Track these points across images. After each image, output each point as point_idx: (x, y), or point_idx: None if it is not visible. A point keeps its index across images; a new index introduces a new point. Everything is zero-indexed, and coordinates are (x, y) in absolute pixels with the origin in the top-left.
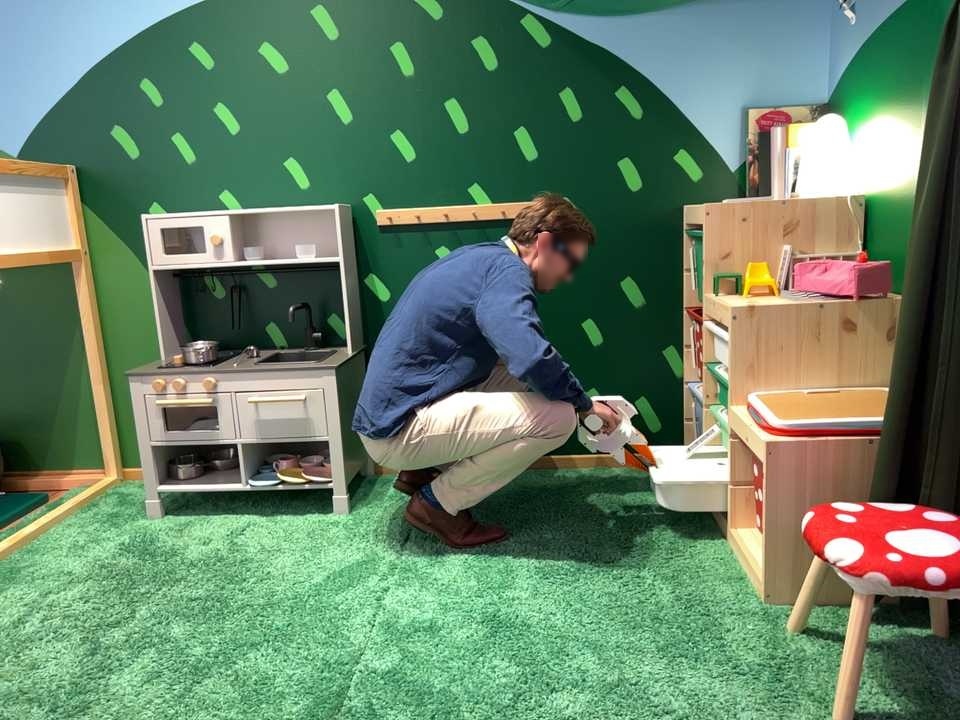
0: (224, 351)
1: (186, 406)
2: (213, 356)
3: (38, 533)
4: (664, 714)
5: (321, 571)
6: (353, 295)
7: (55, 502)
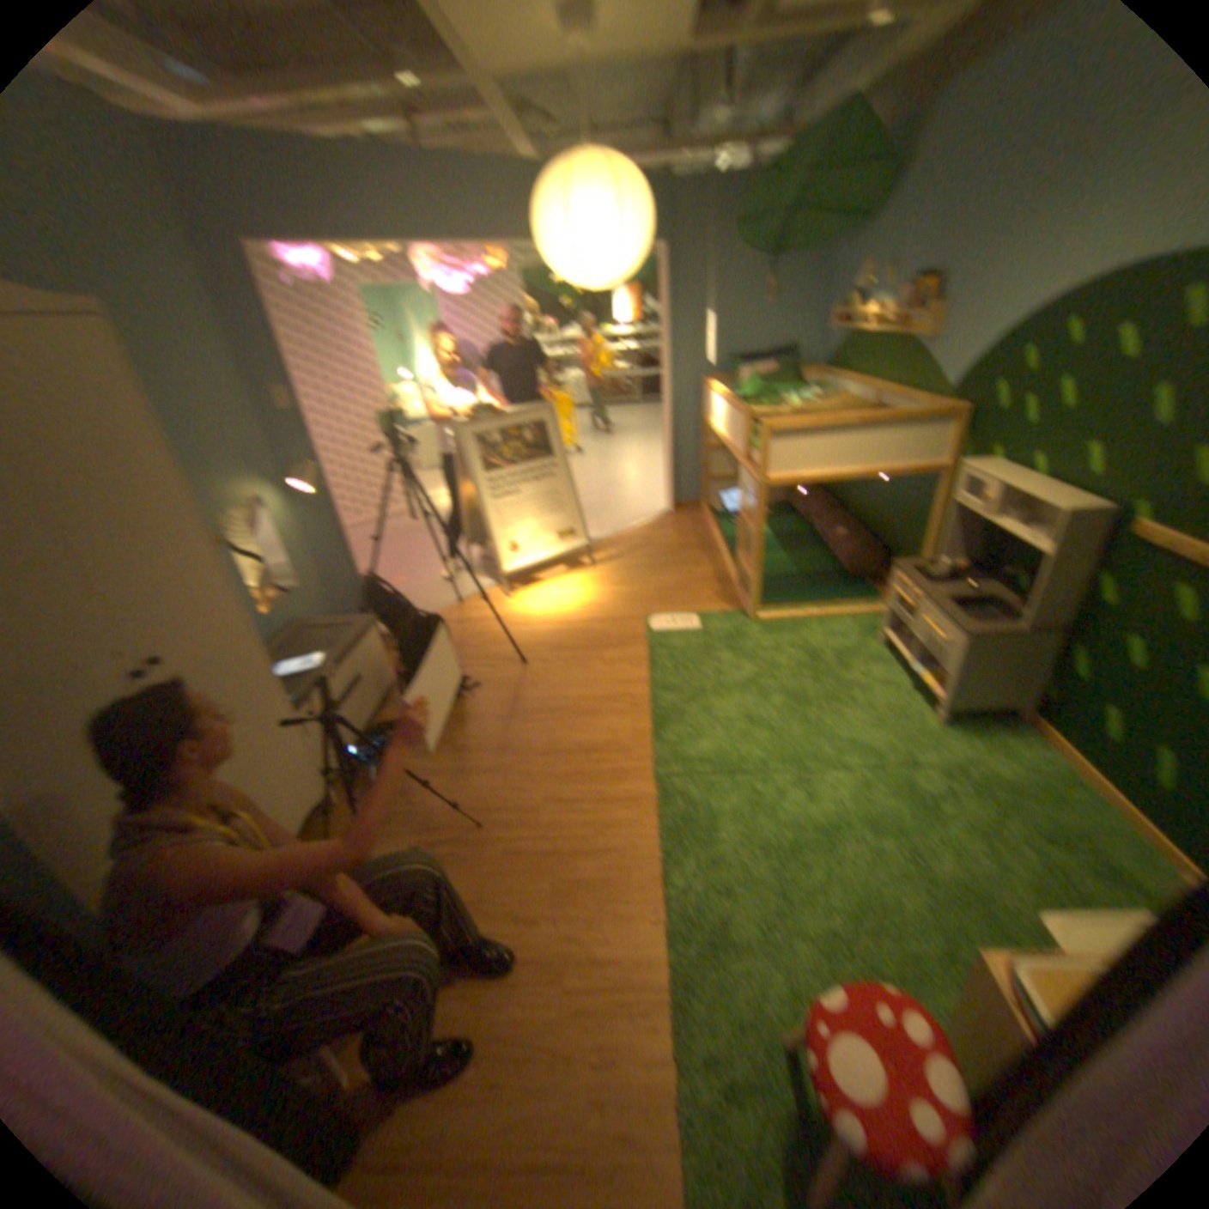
0: (982, 573)
1: (900, 600)
2: (950, 576)
3: (835, 615)
4: (767, 924)
5: (854, 735)
6: (1080, 586)
7: (875, 603)
